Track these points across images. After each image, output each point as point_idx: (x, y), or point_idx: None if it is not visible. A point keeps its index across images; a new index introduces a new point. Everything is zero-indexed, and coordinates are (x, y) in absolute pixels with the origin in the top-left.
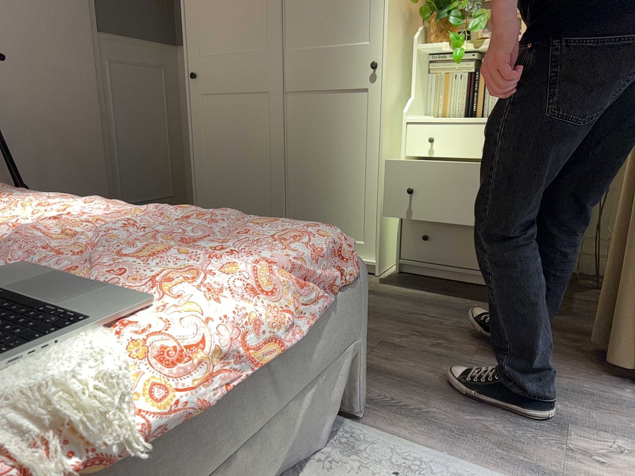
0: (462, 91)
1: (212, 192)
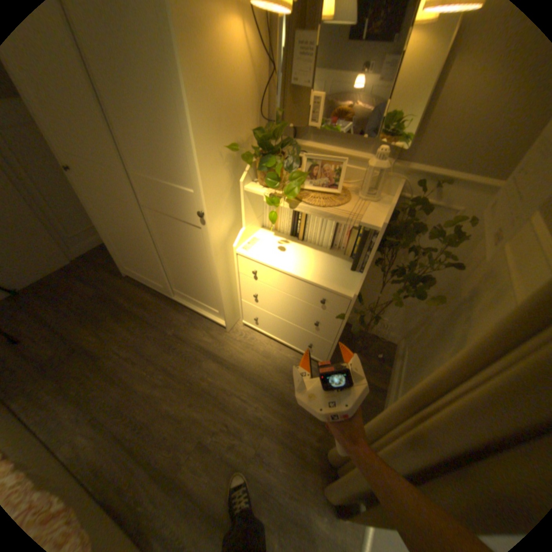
0: (289, 216)
1: (120, 252)
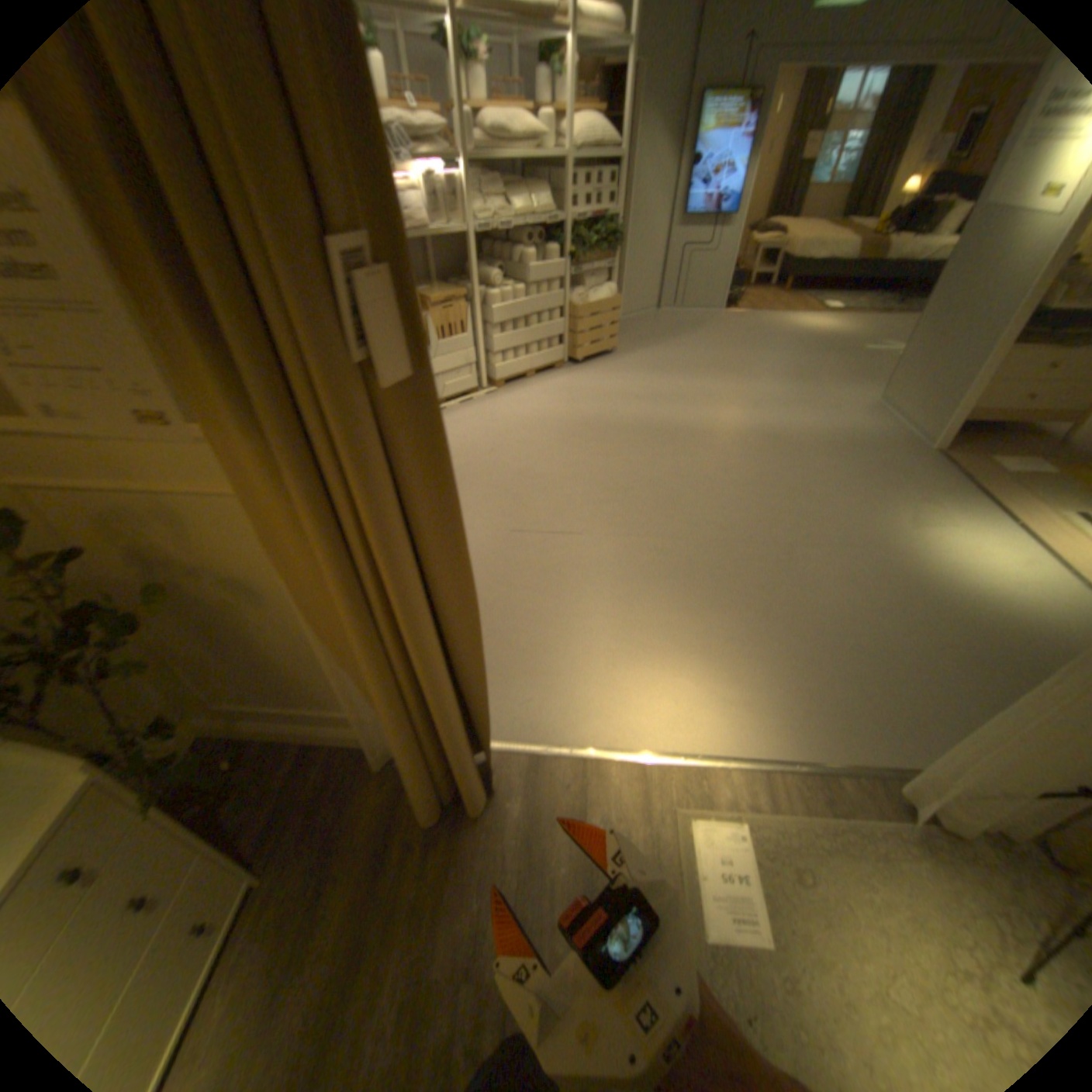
0: None
1: None
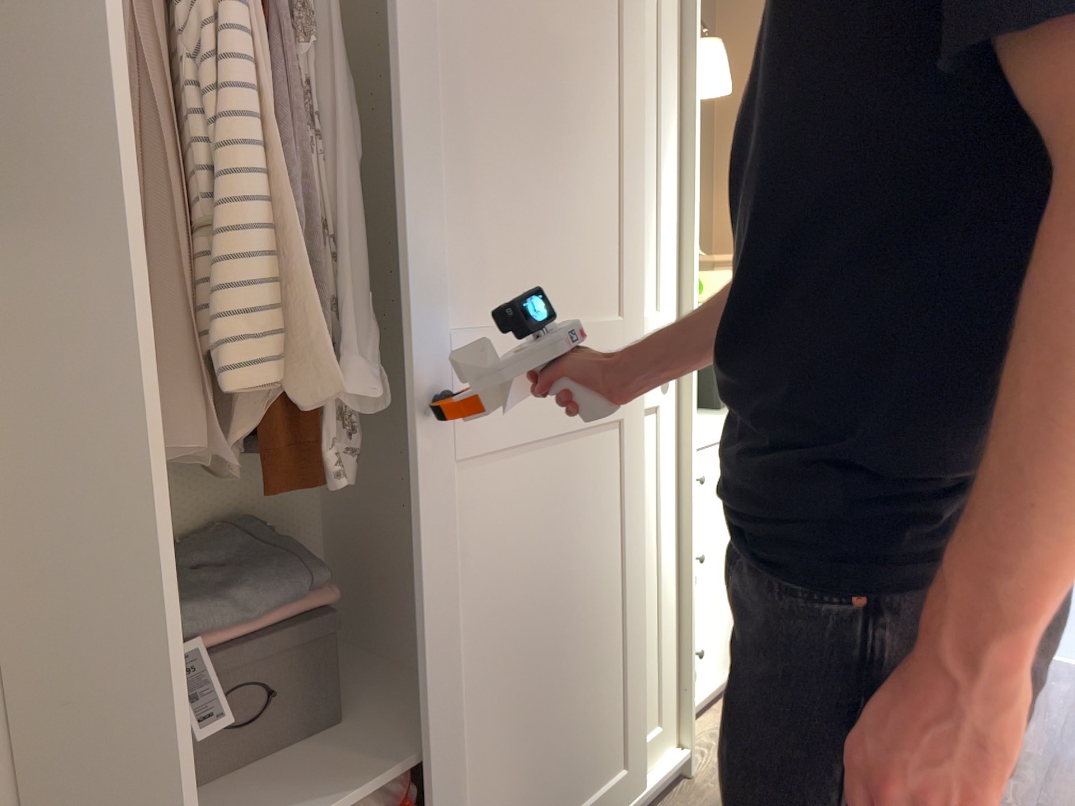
0: None
1: None
